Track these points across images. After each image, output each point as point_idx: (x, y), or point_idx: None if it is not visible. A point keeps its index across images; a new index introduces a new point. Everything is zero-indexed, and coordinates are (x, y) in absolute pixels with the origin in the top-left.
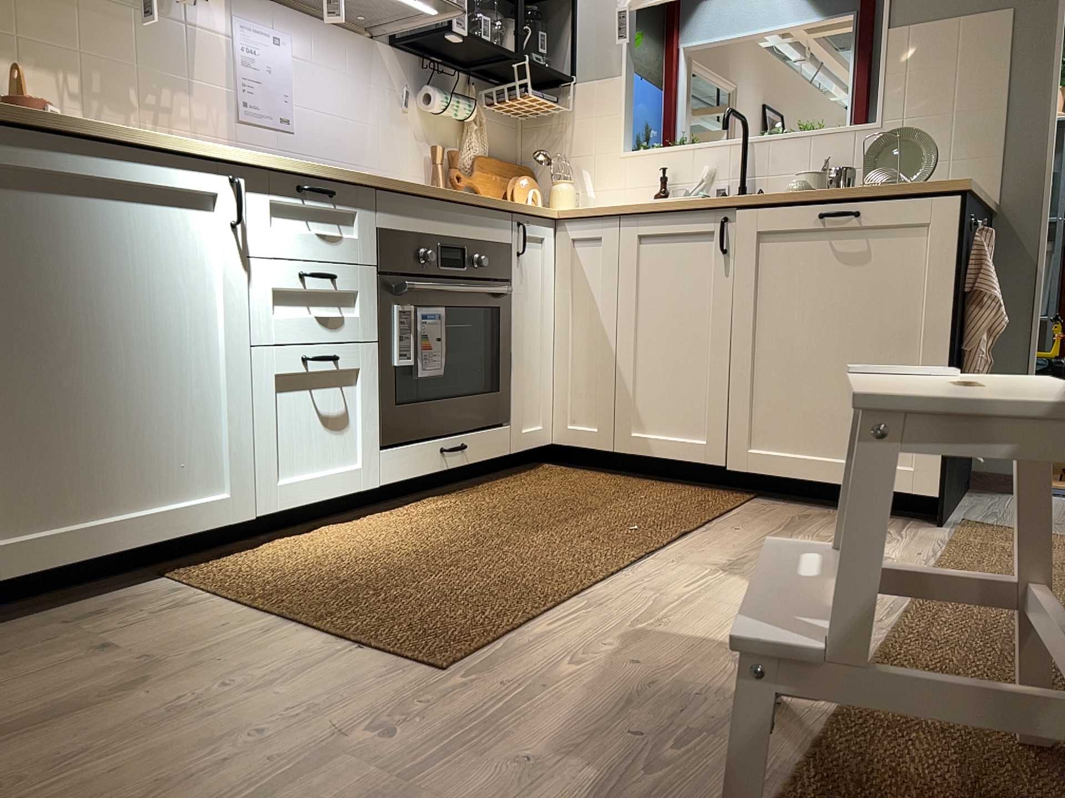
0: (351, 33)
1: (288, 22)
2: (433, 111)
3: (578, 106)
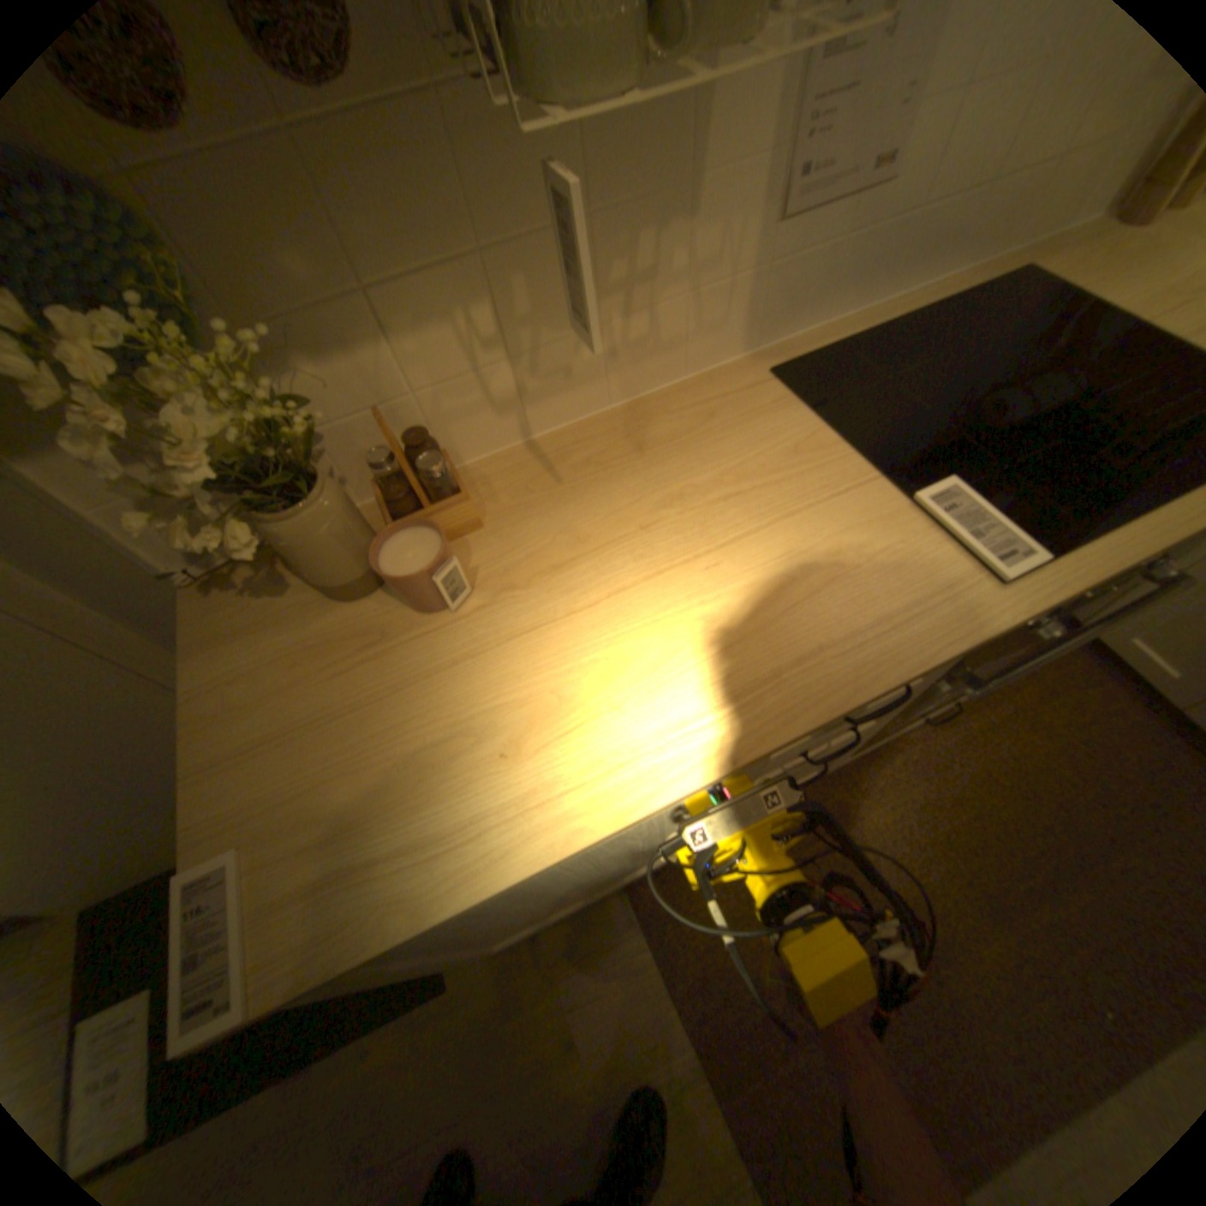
0: None
1: None
2: None
3: None
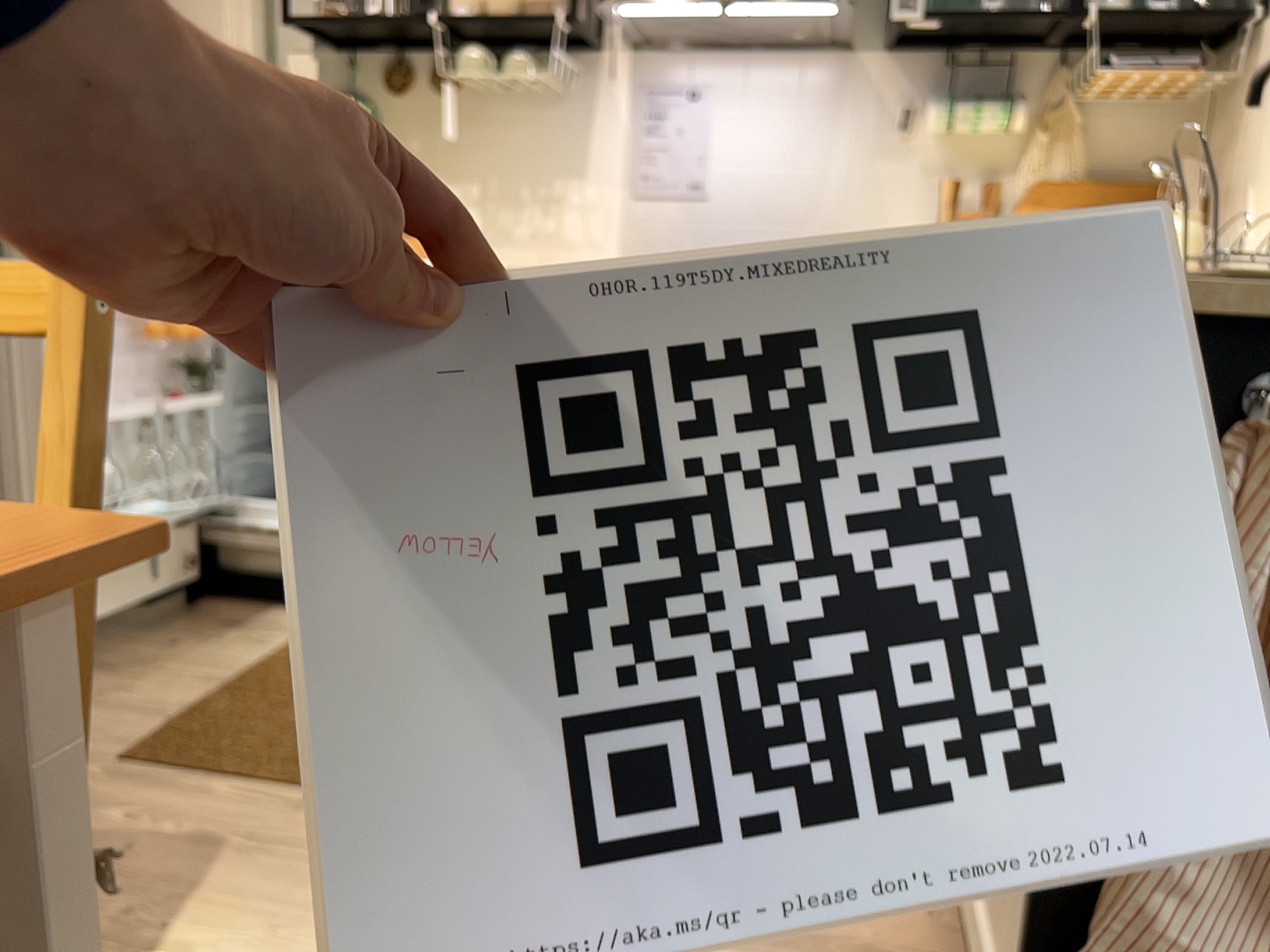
0: (814, 48)
1: (706, 63)
2: (928, 129)
3: (1268, 58)
